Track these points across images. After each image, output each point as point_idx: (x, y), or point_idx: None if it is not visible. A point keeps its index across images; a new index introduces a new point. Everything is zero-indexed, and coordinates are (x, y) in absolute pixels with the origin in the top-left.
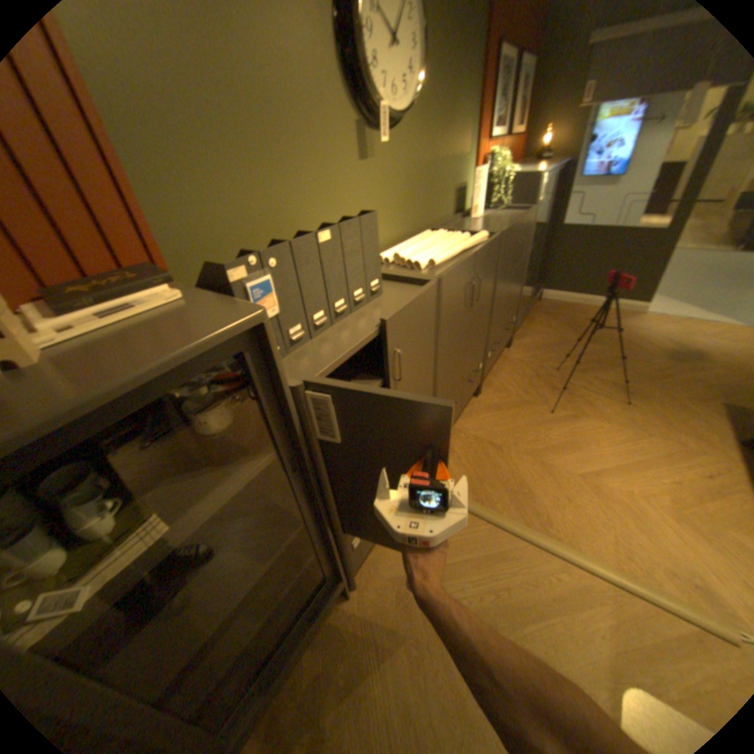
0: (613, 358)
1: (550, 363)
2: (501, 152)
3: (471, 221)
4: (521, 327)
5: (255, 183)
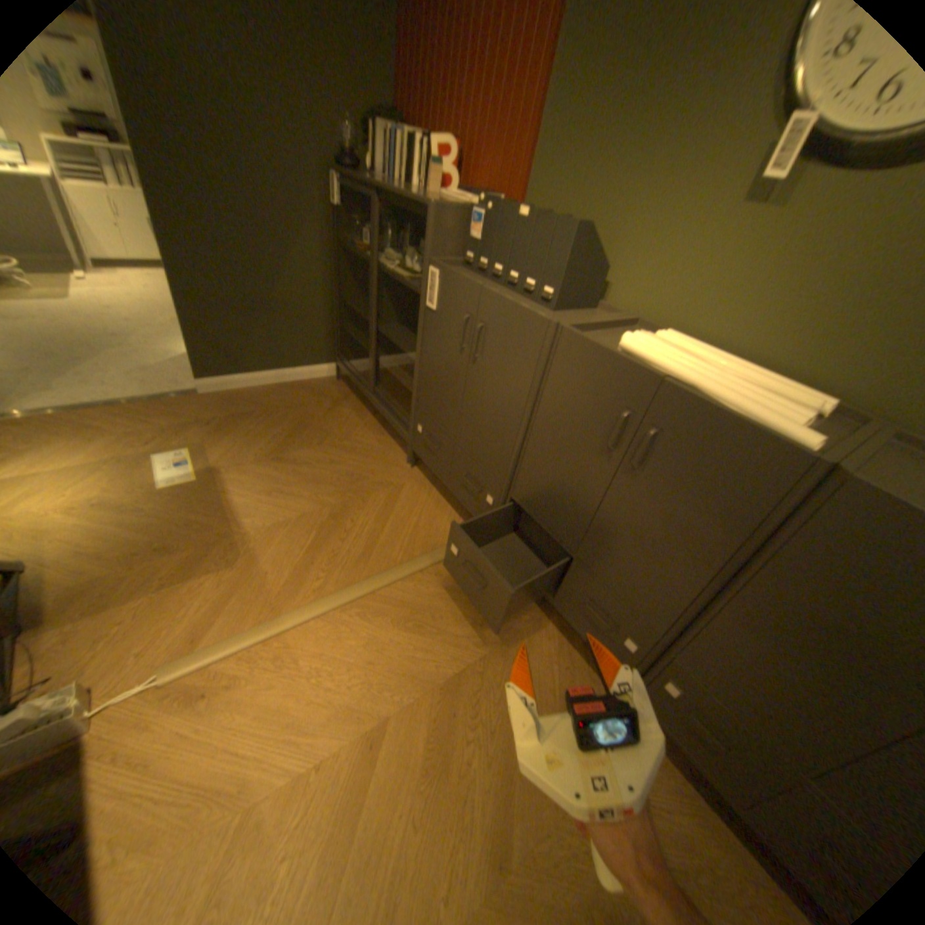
0: None
1: None
2: None
3: None
4: None
5: (596, 177)
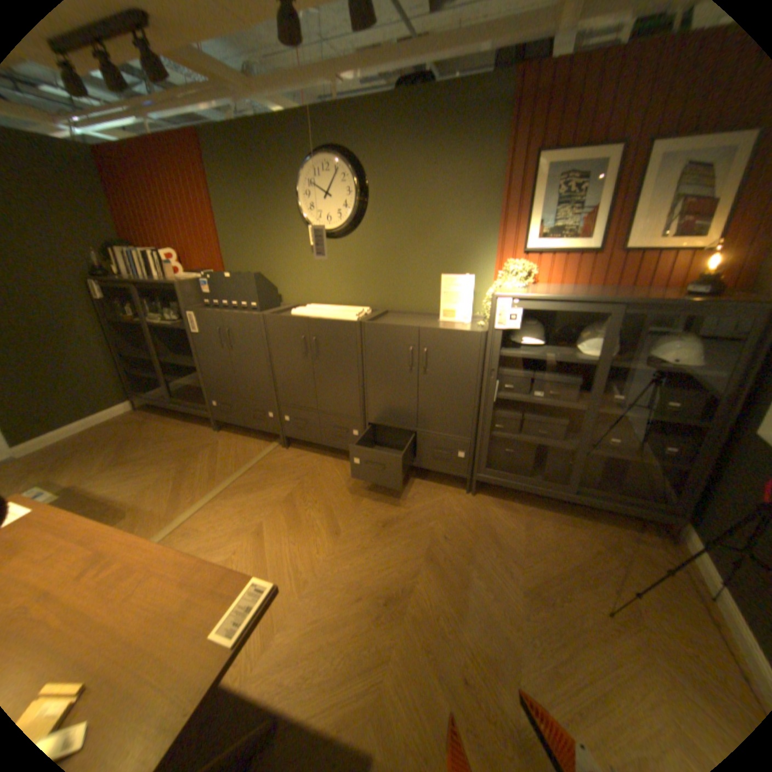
0: (486, 613)
1: (444, 529)
2: (510, 266)
3: (433, 321)
4: (539, 511)
5: (254, 255)
